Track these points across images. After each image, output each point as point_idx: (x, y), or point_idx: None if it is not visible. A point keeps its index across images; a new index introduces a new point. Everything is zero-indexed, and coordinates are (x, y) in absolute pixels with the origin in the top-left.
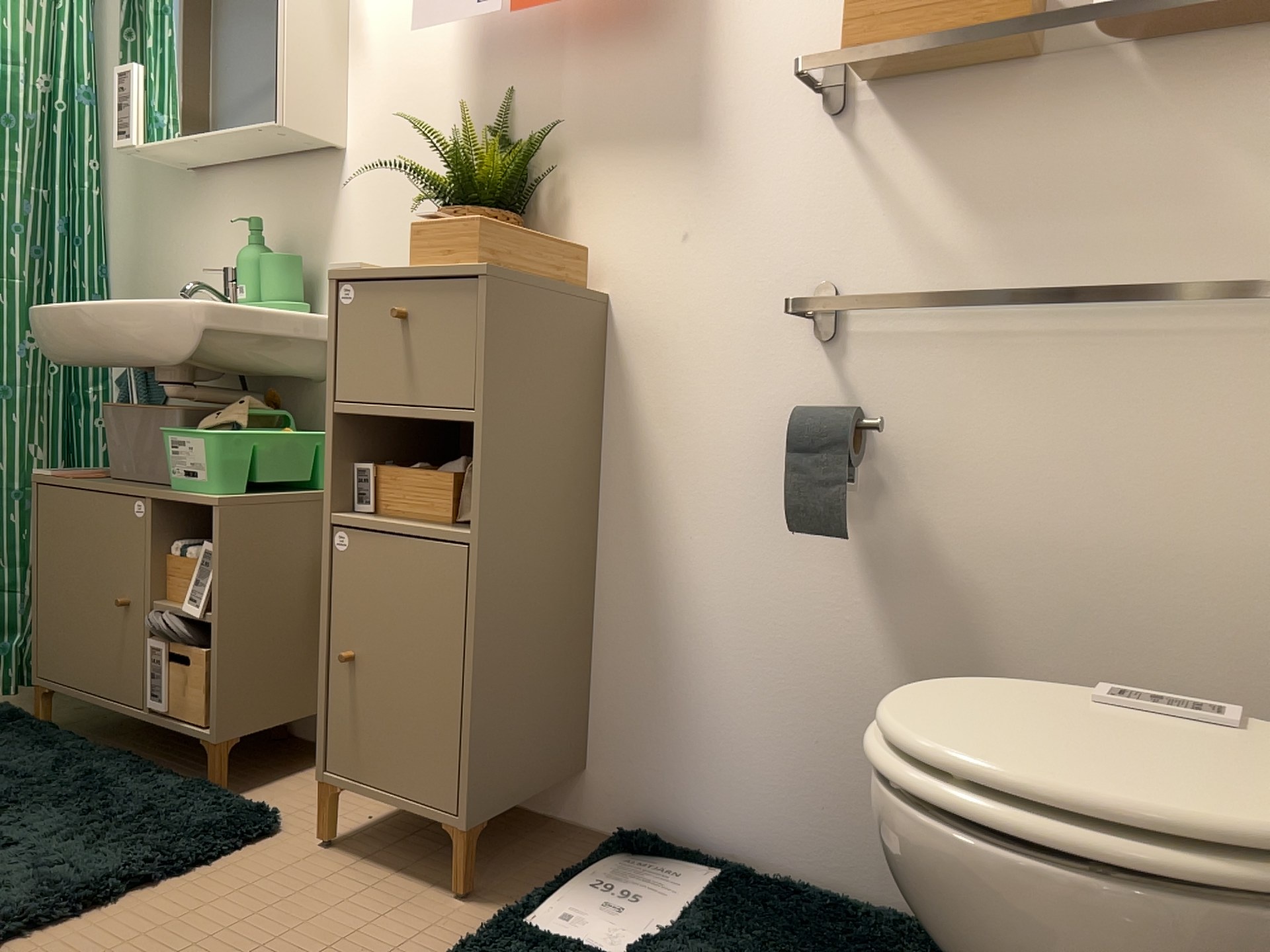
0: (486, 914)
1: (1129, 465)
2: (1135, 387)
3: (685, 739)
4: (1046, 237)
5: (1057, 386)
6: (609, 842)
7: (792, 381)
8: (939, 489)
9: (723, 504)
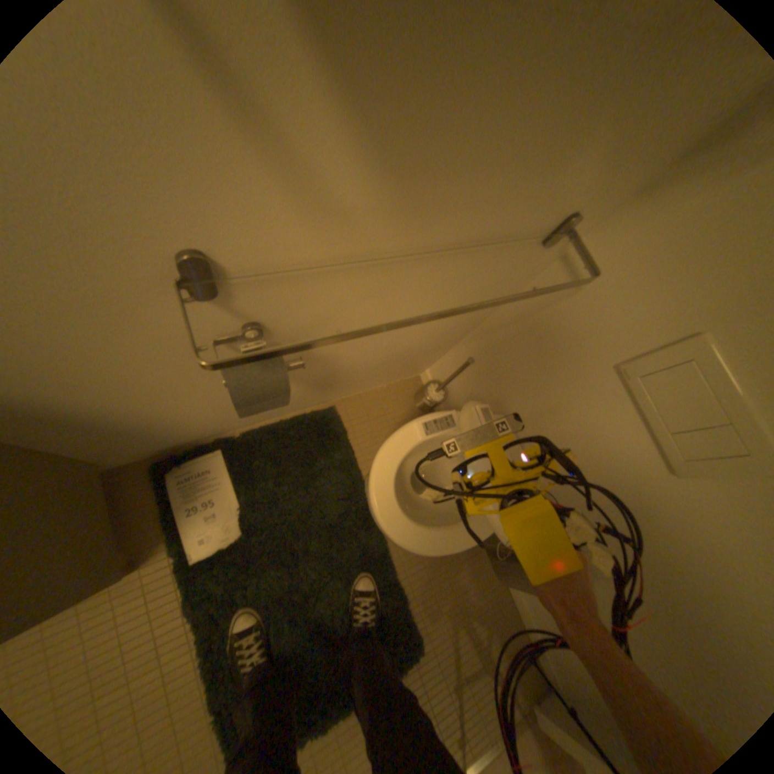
0: (161, 571)
1: (429, 303)
2: (451, 276)
3: (167, 436)
4: (452, 192)
5: (410, 283)
6: (148, 474)
7: (175, 323)
8: (321, 336)
9: (136, 388)
